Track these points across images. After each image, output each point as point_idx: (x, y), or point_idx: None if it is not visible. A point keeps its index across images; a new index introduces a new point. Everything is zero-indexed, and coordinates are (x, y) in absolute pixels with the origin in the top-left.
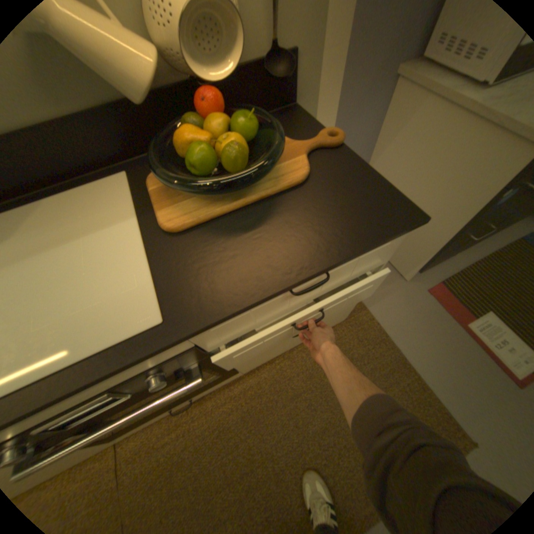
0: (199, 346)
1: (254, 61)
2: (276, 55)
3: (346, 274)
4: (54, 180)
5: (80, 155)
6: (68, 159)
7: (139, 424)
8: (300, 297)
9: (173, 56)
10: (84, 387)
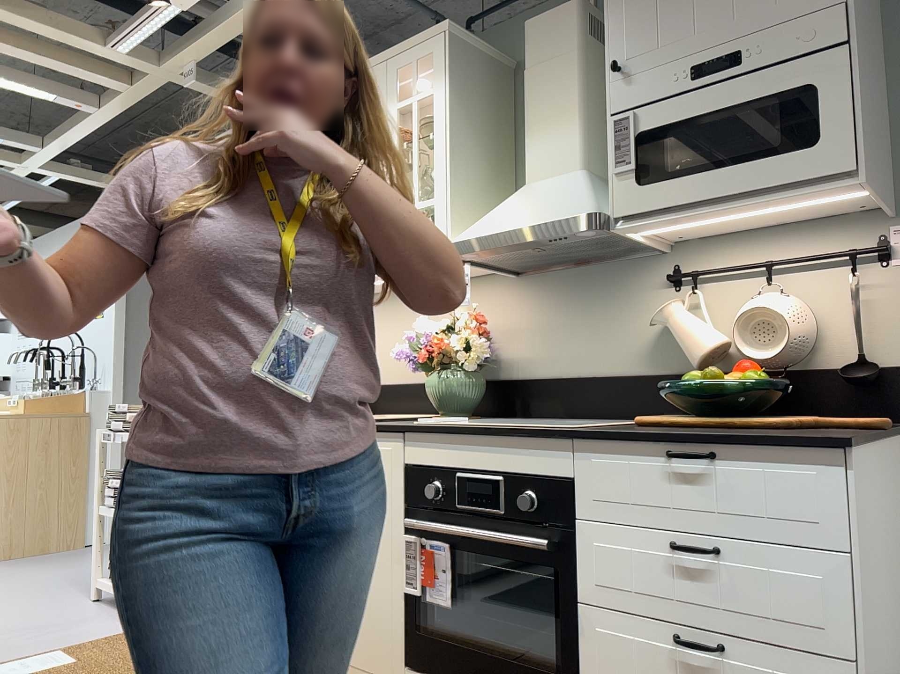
0: (576, 487)
1: (834, 369)
2: (861, 367)
3: (754, 503)
4: (612, 416)
5: (641, 404)
6: (631, 404)
7: (440, 671)
8: (687, 497)
9: (740, 348)
10: (512, 431)
